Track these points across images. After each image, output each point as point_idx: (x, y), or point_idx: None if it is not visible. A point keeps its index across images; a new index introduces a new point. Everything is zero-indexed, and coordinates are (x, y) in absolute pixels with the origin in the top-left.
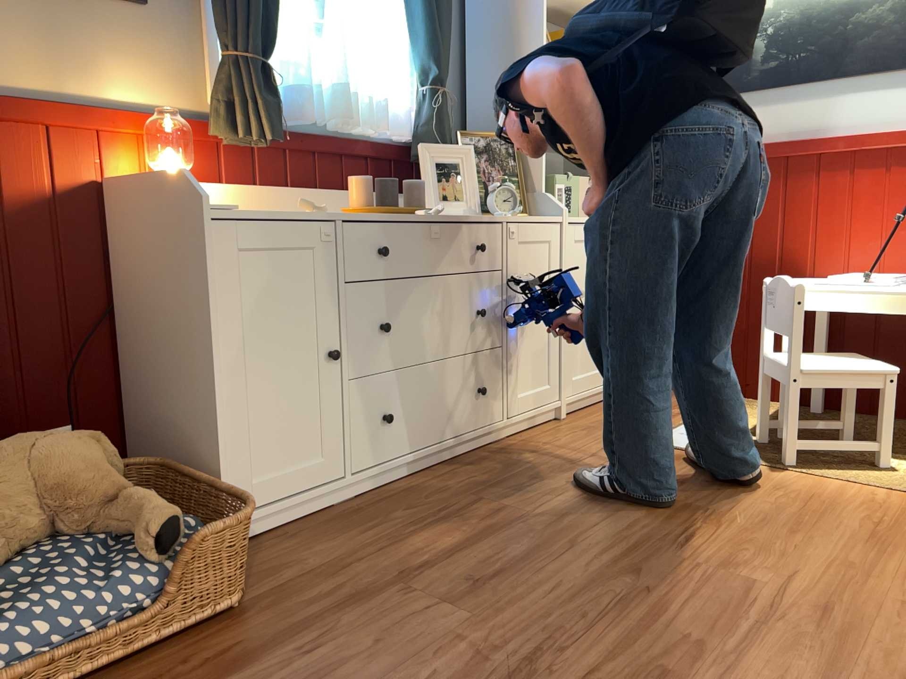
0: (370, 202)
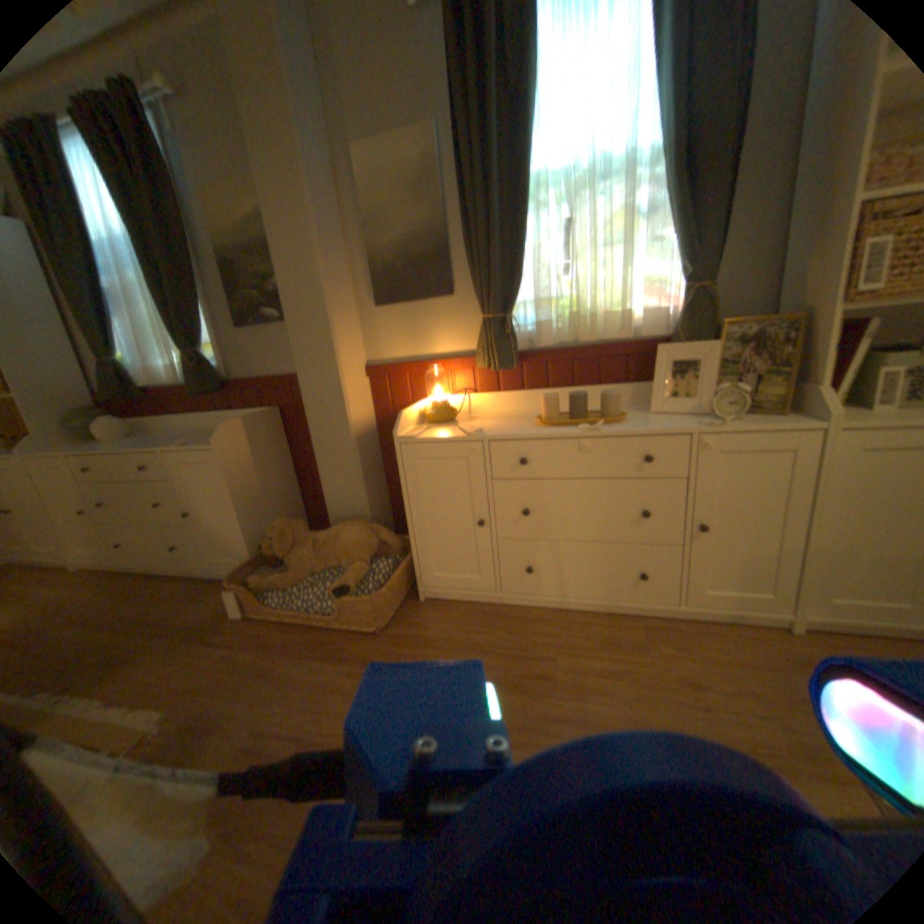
0: (553, 415)
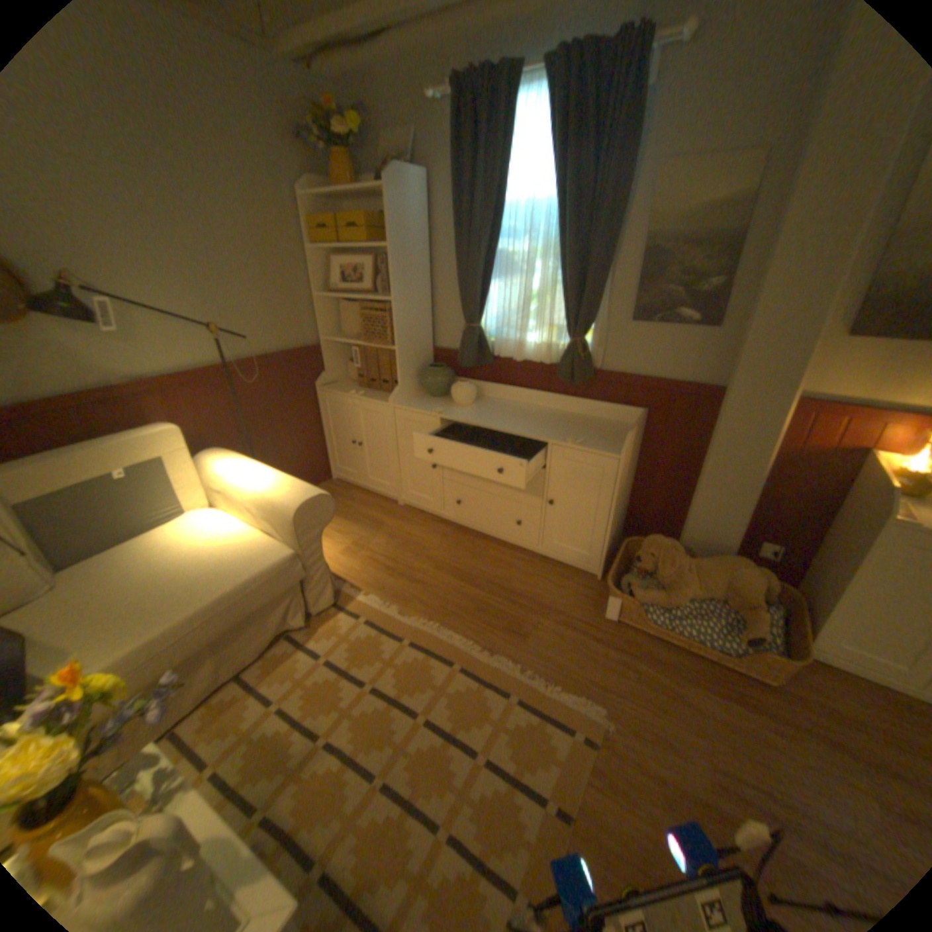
0: None
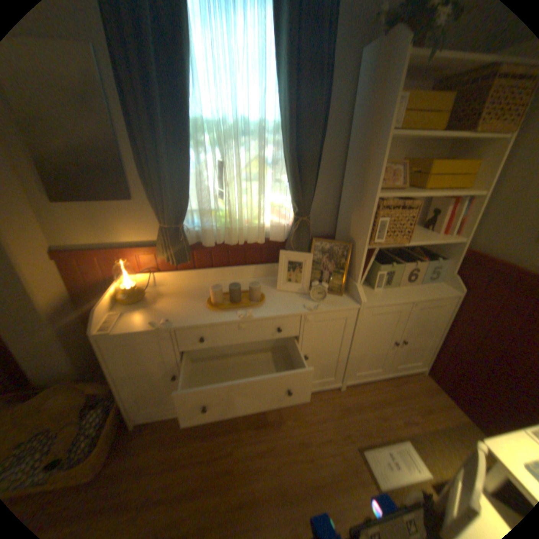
0: (219, 300)
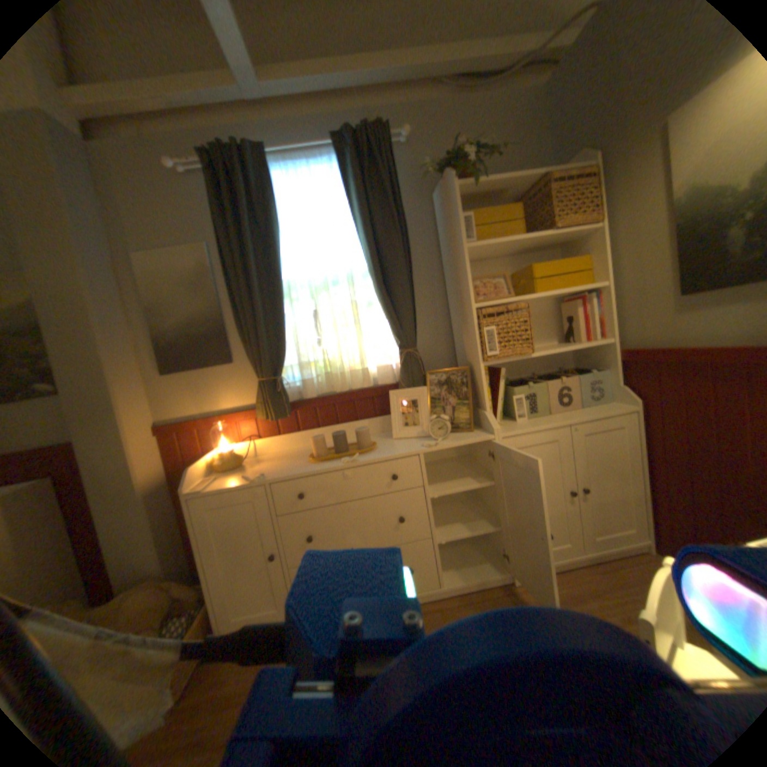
0: (321, 452)
